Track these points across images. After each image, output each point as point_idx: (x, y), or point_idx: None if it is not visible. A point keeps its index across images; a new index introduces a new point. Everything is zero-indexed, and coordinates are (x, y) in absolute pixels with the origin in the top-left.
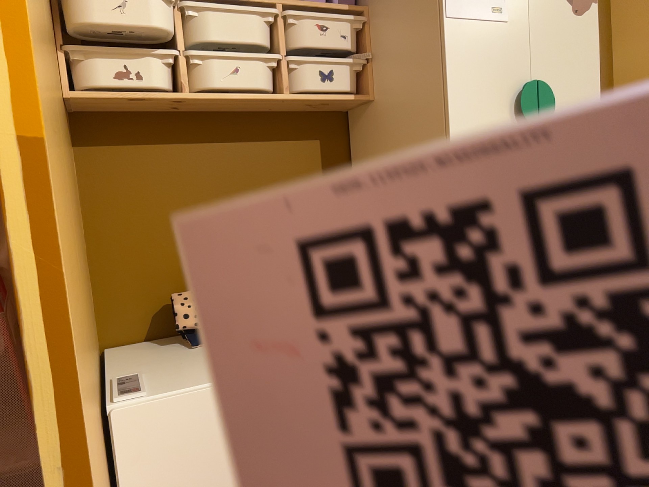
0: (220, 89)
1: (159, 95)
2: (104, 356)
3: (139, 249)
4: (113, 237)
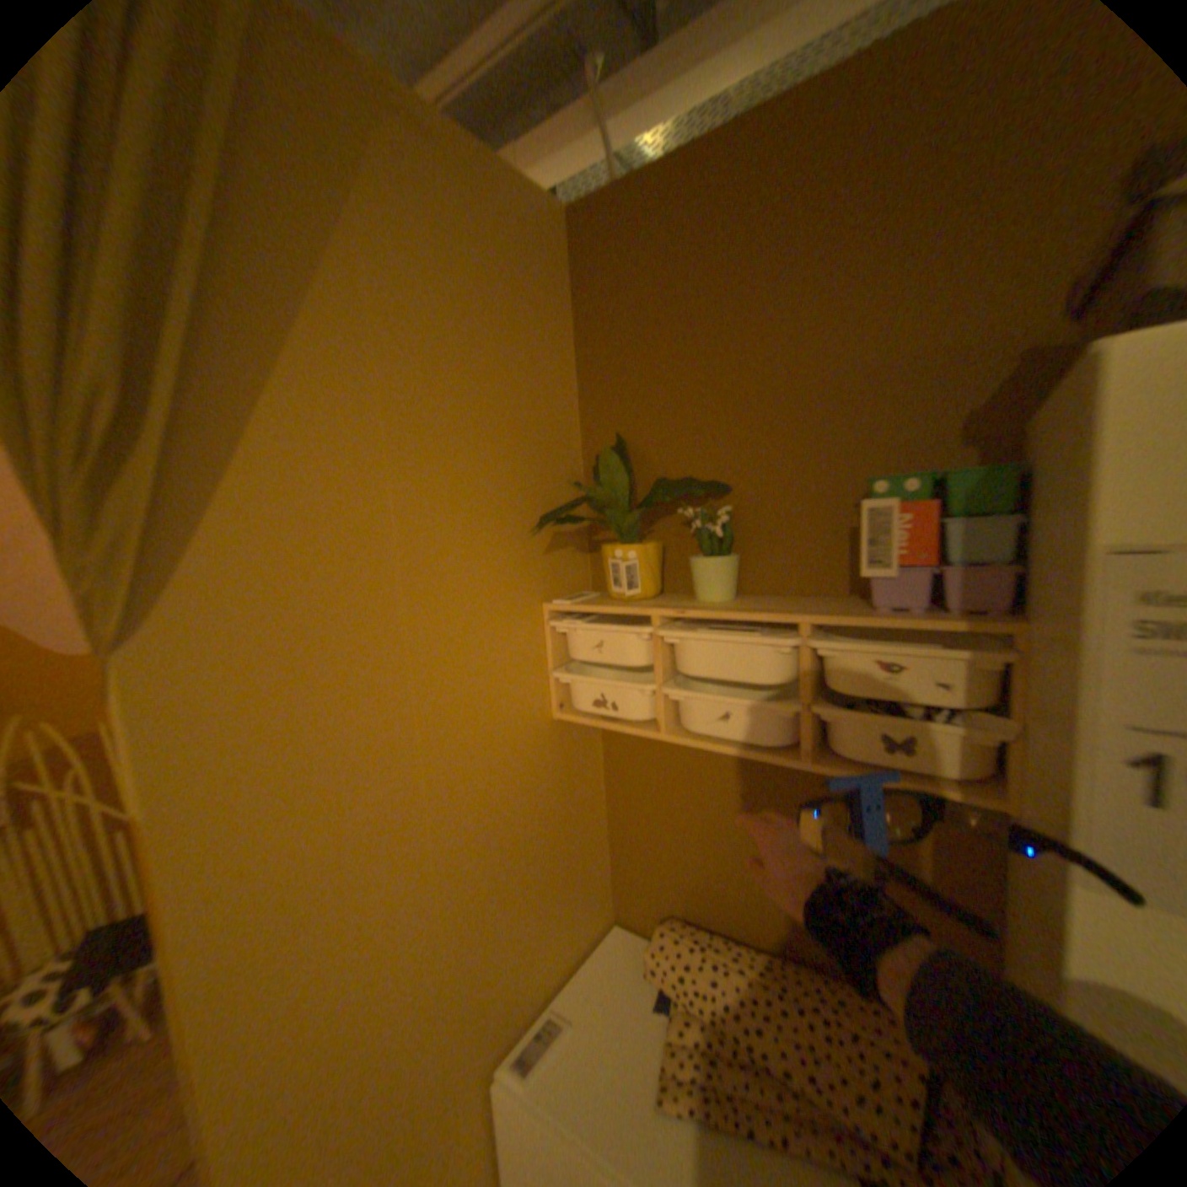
0: (703, 734)
1: (631, 730)
2: (598, 943)
3: (651, 845)
4: (629, 822)
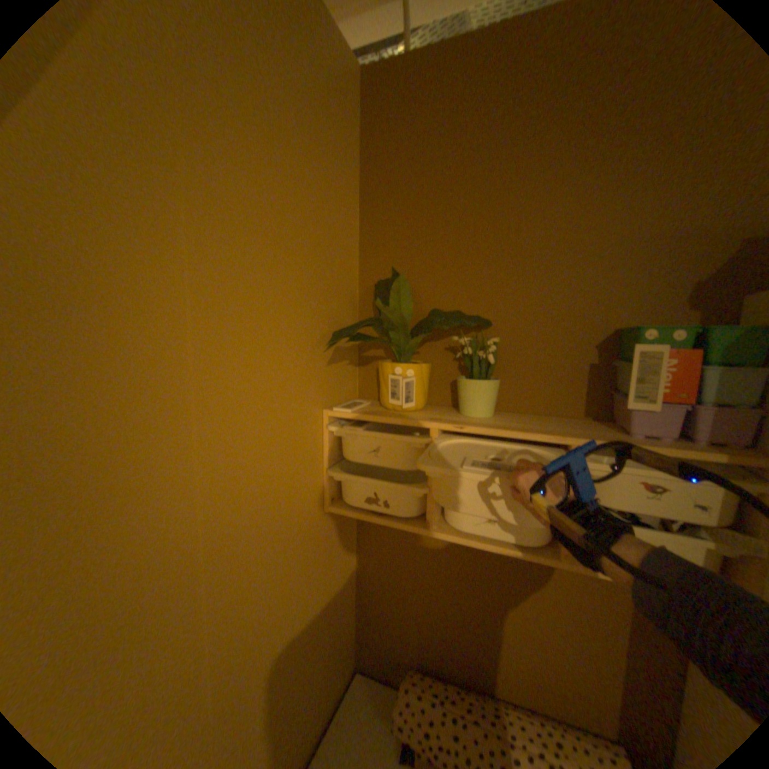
0: (470, 533)
1: (401, 525)
2: (344, 694)
3: (394, 608)
4: (375, 589)
